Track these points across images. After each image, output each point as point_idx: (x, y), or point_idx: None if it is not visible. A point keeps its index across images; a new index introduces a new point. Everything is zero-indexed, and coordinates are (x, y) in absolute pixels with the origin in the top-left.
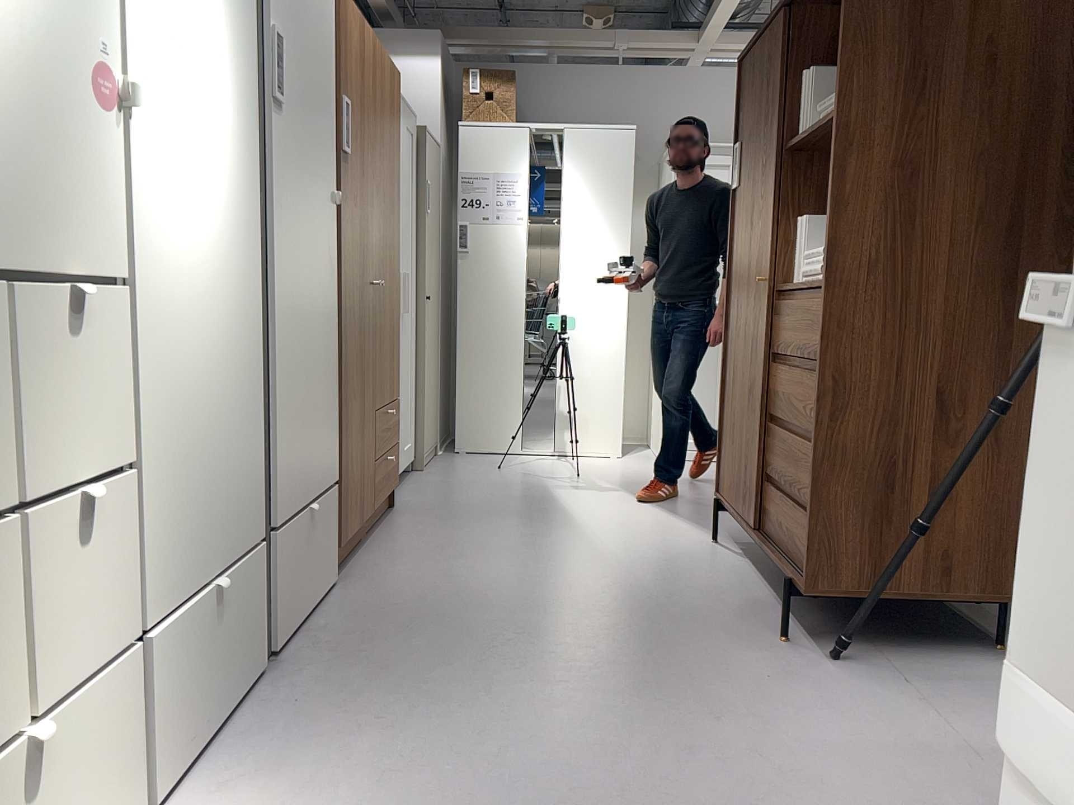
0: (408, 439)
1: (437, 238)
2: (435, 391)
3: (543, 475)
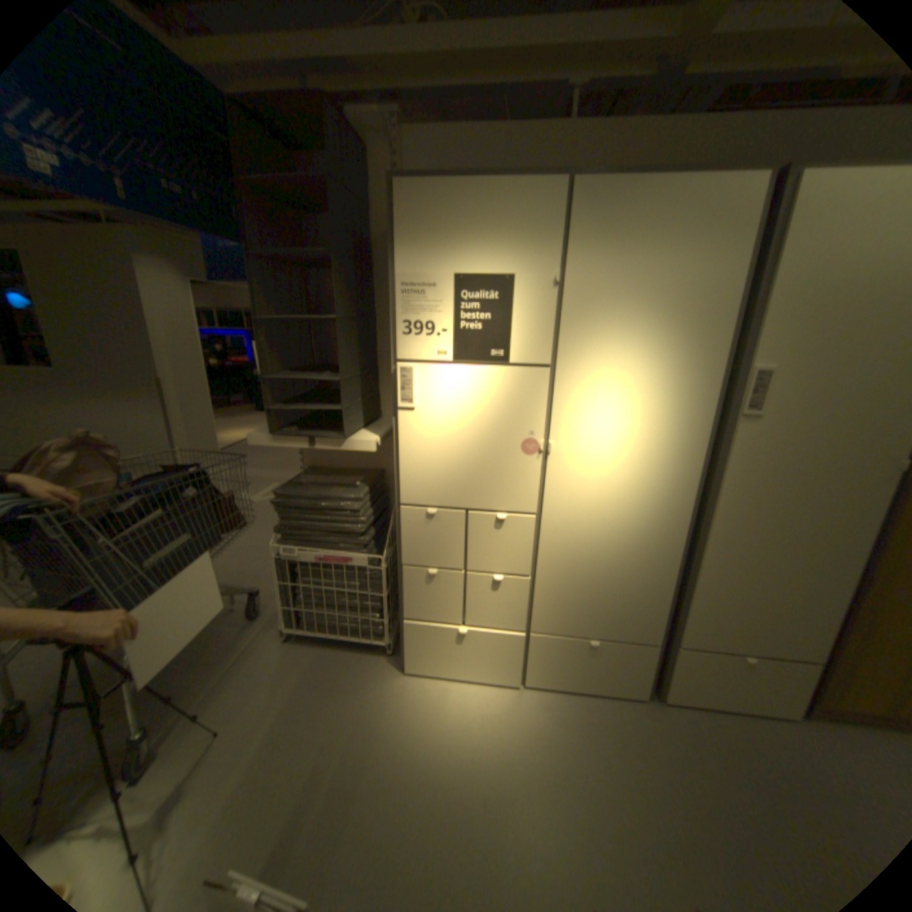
0: None
1: None
2: None
3: None
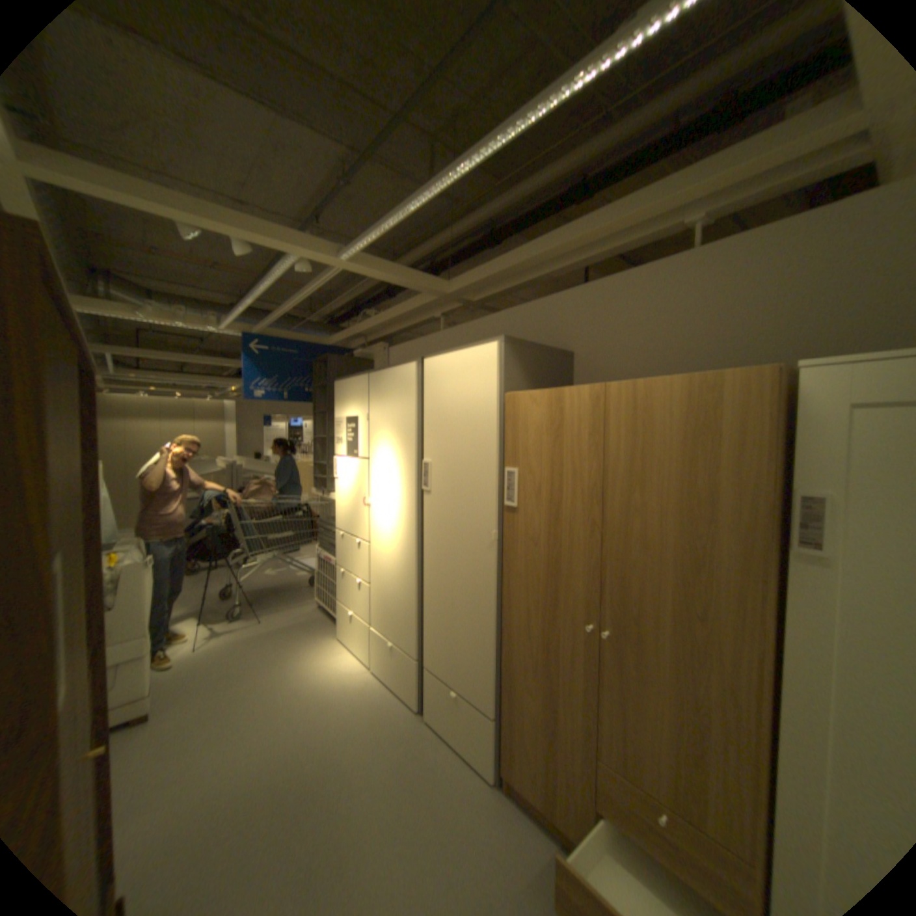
0: None
1: None
2: None
3: None
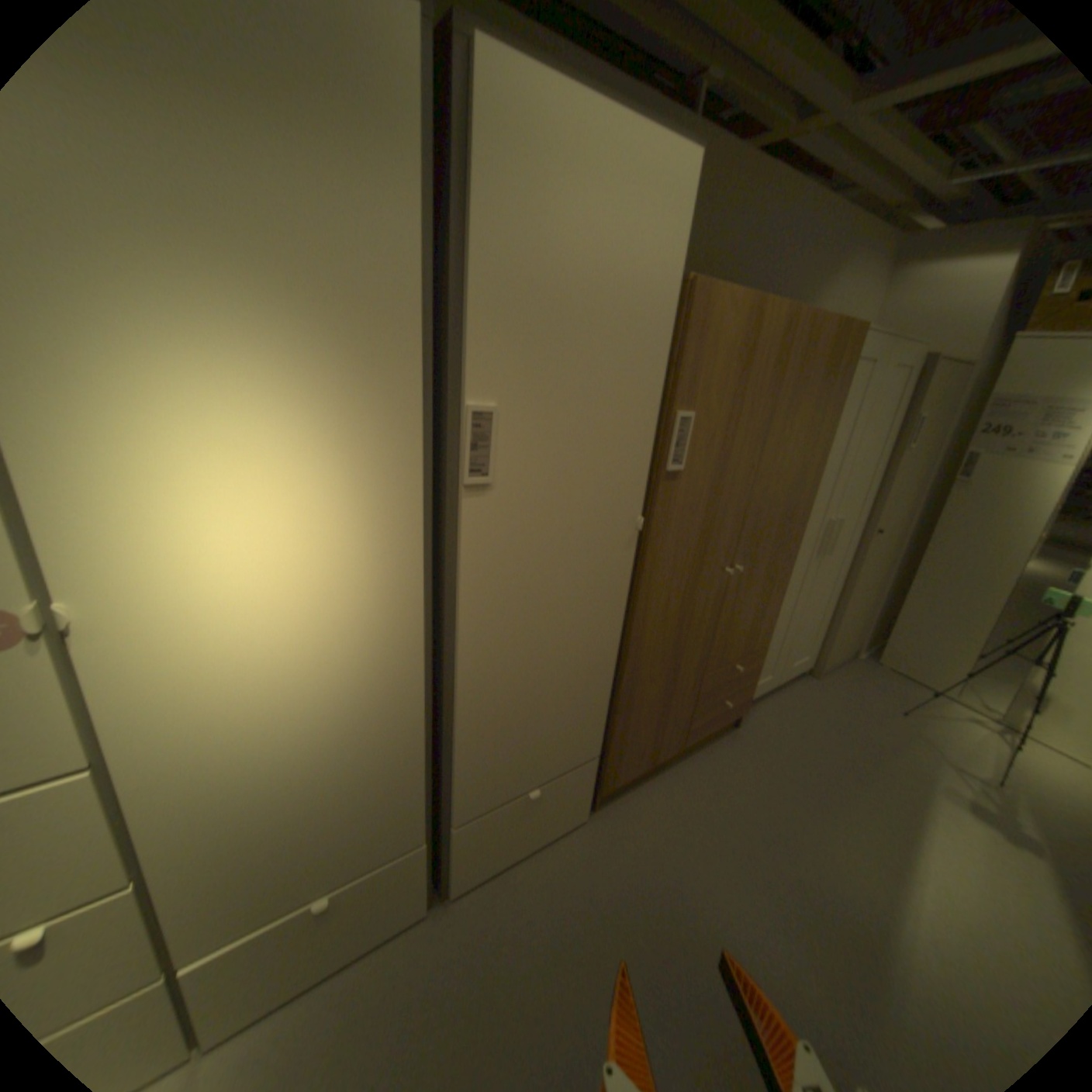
0: (806, 655)
1: (928, 466)
2: (872, 609)
3: (951, 756)
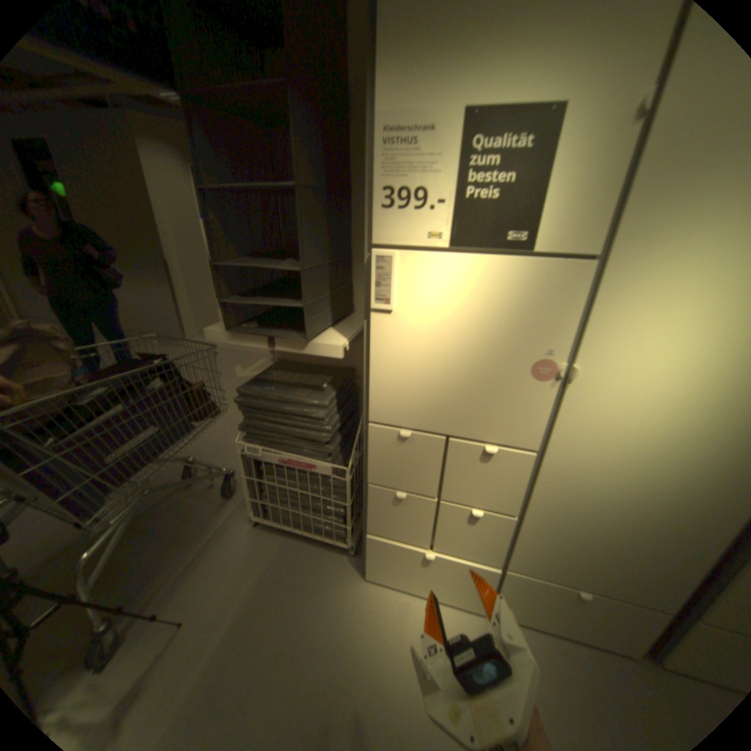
0: None
1: None
2: None
3: None
